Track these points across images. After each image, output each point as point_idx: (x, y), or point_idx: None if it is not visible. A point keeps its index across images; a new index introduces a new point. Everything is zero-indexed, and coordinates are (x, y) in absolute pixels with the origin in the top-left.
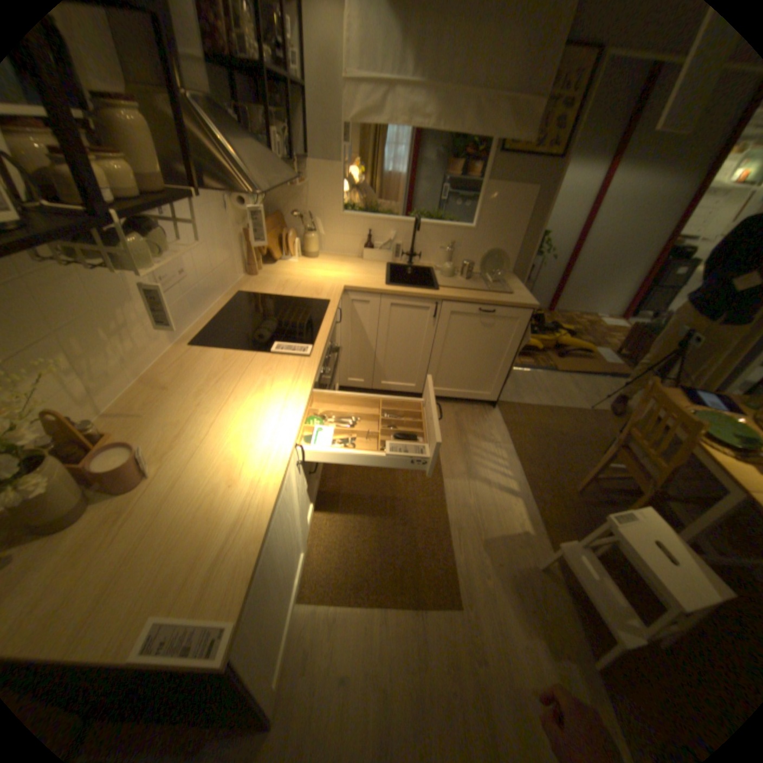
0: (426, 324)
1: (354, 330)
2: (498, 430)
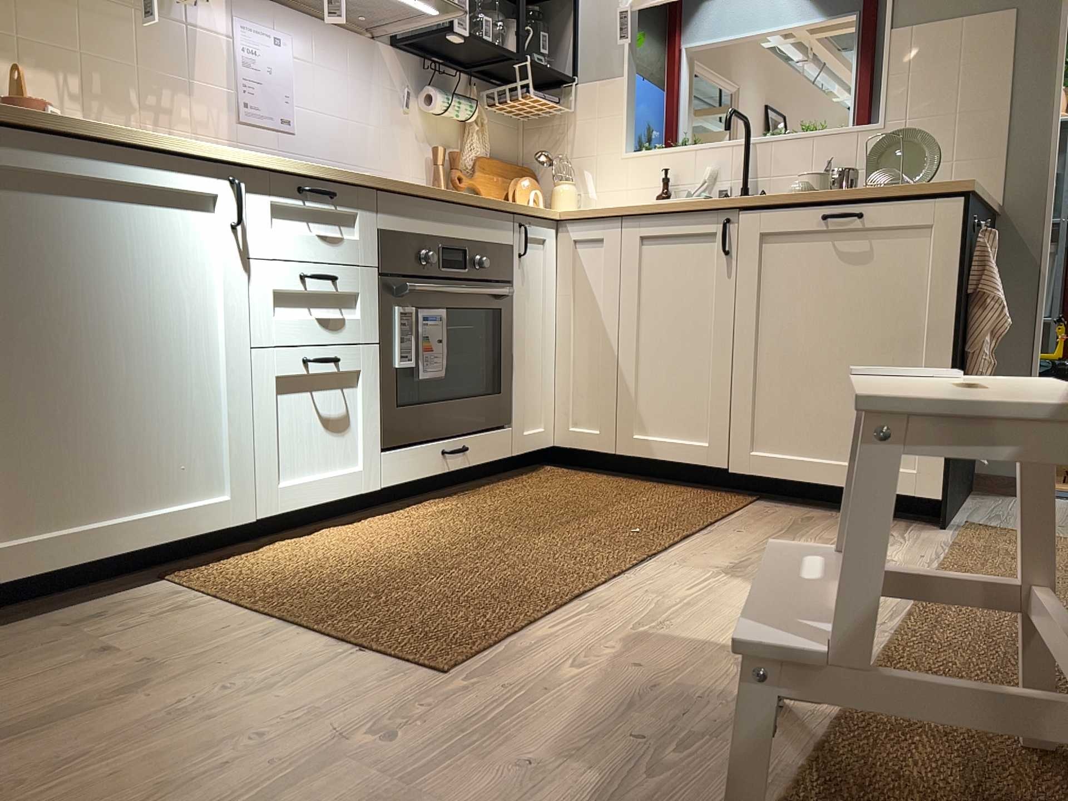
0: (714, 276)
1: (580, 307)
2: (912, 548)
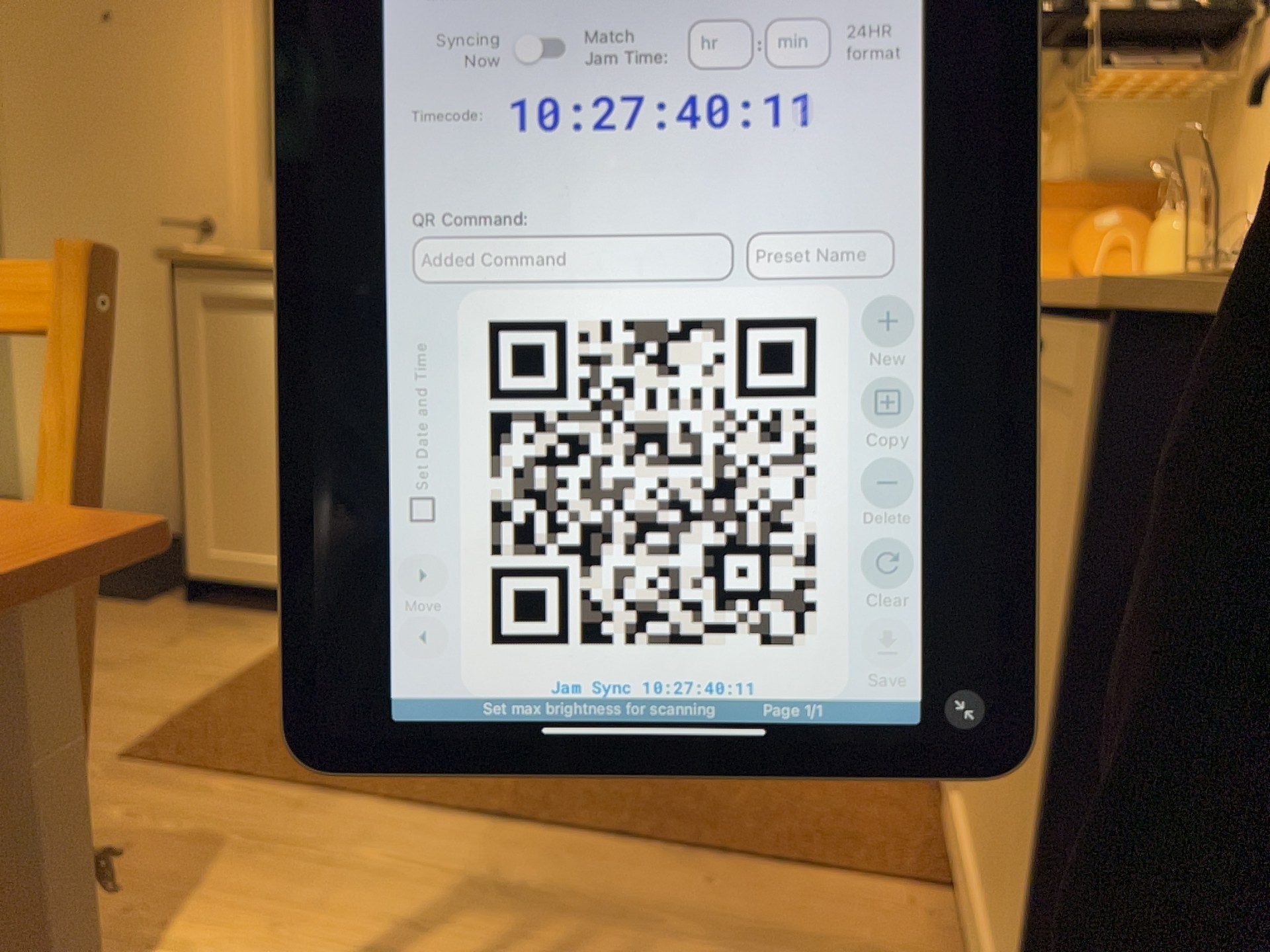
0: None
1: None
2: None
